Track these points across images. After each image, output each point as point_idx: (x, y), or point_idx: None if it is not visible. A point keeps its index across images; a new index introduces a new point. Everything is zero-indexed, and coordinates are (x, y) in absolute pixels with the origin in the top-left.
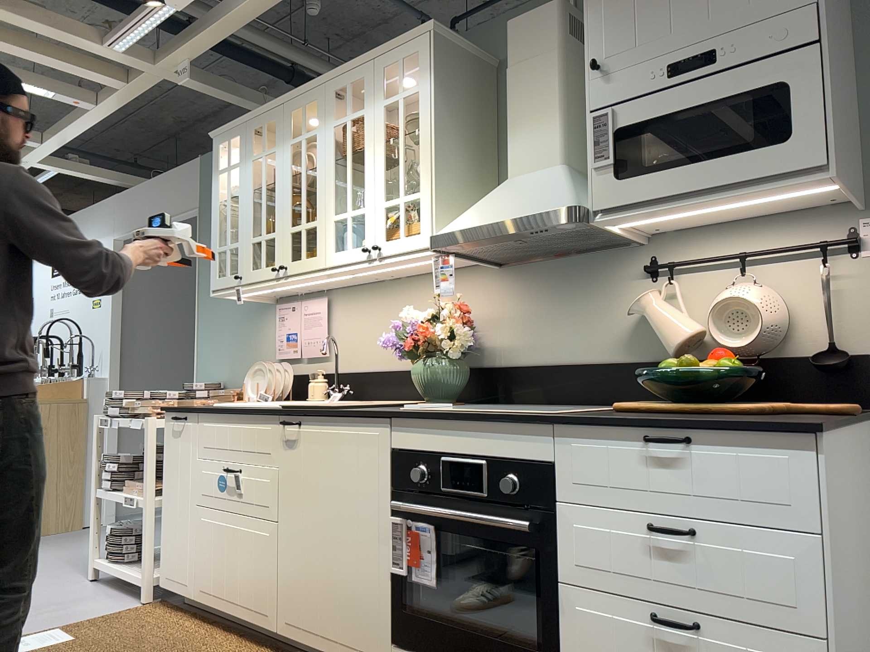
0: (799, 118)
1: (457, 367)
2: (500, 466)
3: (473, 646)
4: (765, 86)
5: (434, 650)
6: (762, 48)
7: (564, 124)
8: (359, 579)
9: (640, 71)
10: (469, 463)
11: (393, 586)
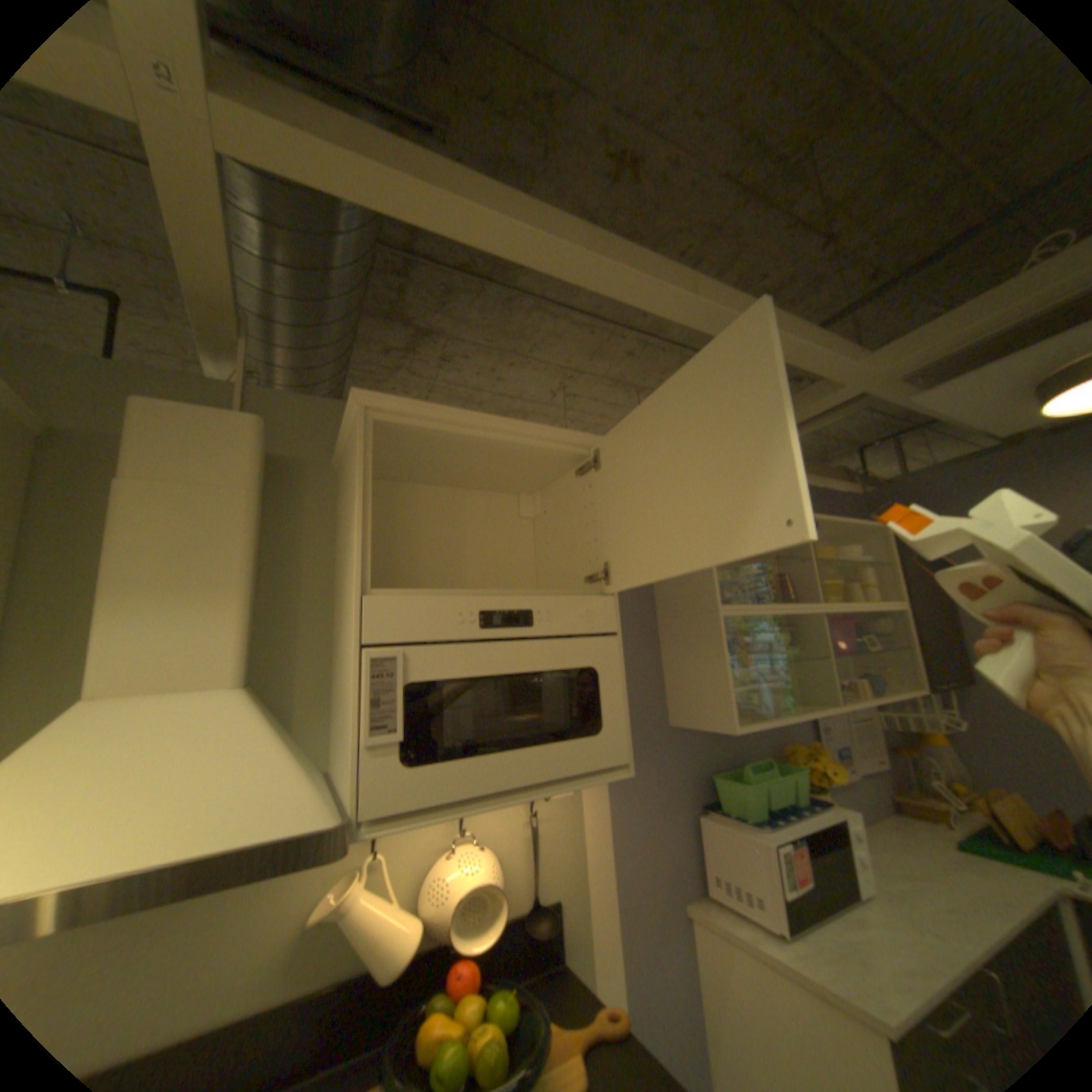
0: (610, 710)
1: None
2: None
3: None
4: (581, 666)
5: None
6: (578, 624)
7: (248, 615)
8: None
9: (446, 605)
10: None
11: None
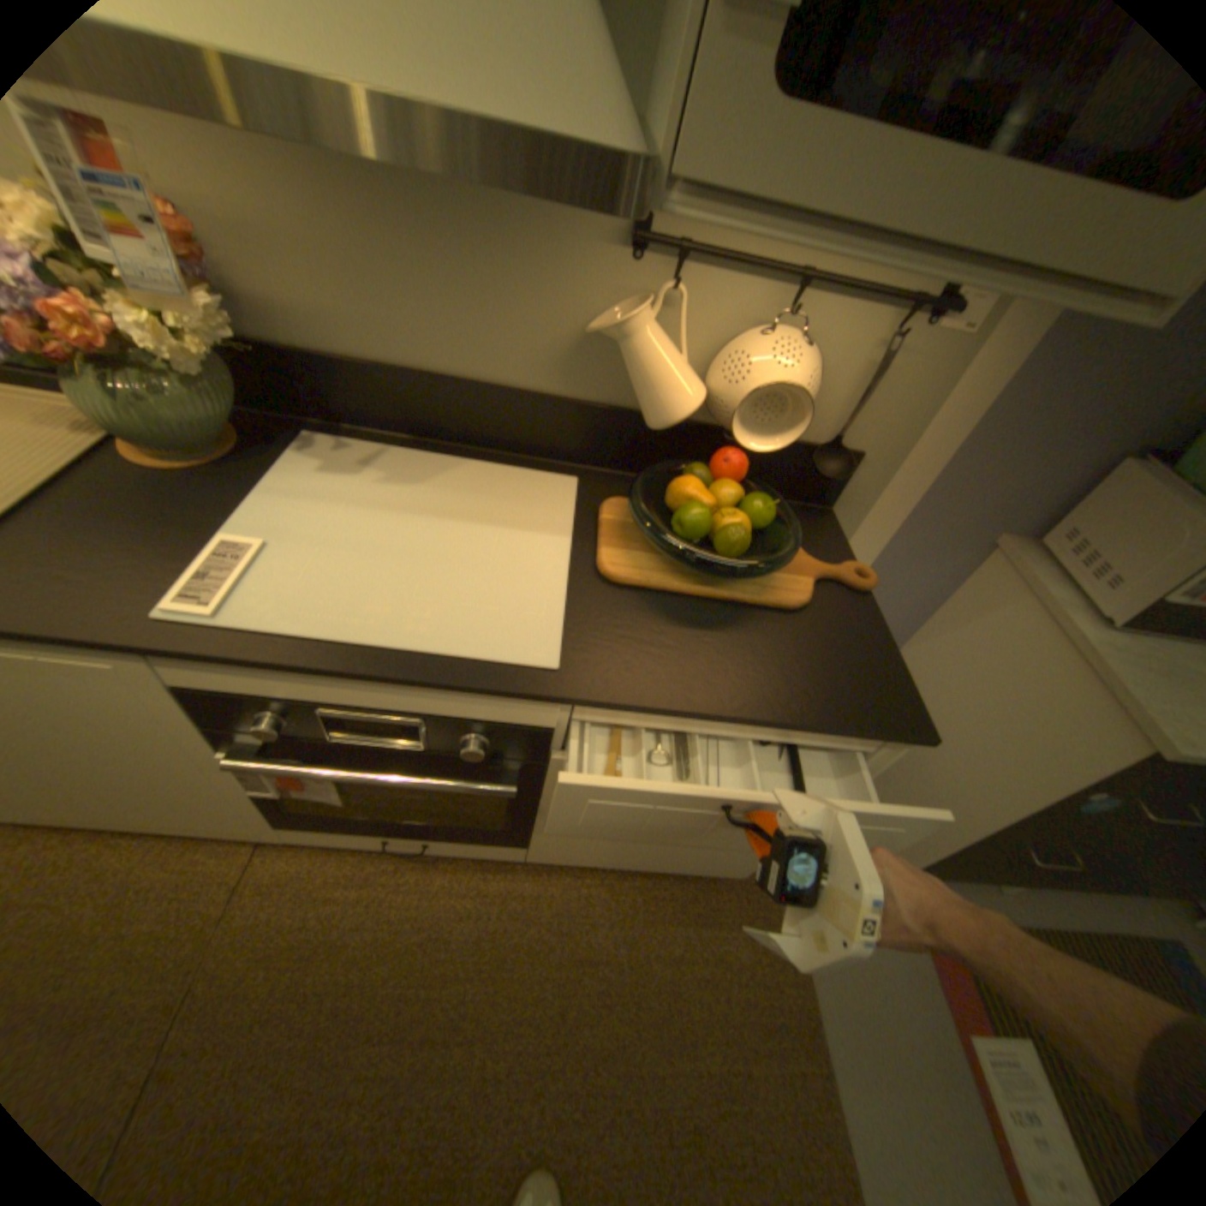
0: None
1: (201, 379)
2: (450, 722)
3: (410, 828)
4: None
5: (350, 831)
6: None
7: None
8: (178, 794)
9: None
10: (383, 717)
11: (254, 796)
